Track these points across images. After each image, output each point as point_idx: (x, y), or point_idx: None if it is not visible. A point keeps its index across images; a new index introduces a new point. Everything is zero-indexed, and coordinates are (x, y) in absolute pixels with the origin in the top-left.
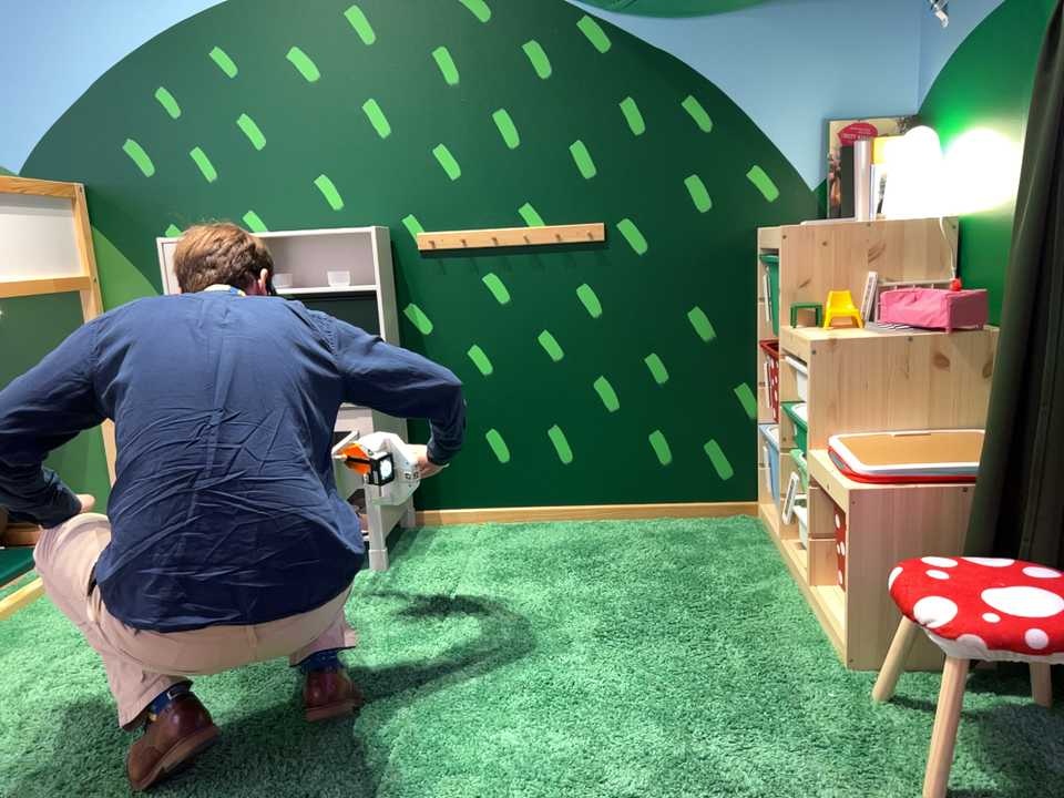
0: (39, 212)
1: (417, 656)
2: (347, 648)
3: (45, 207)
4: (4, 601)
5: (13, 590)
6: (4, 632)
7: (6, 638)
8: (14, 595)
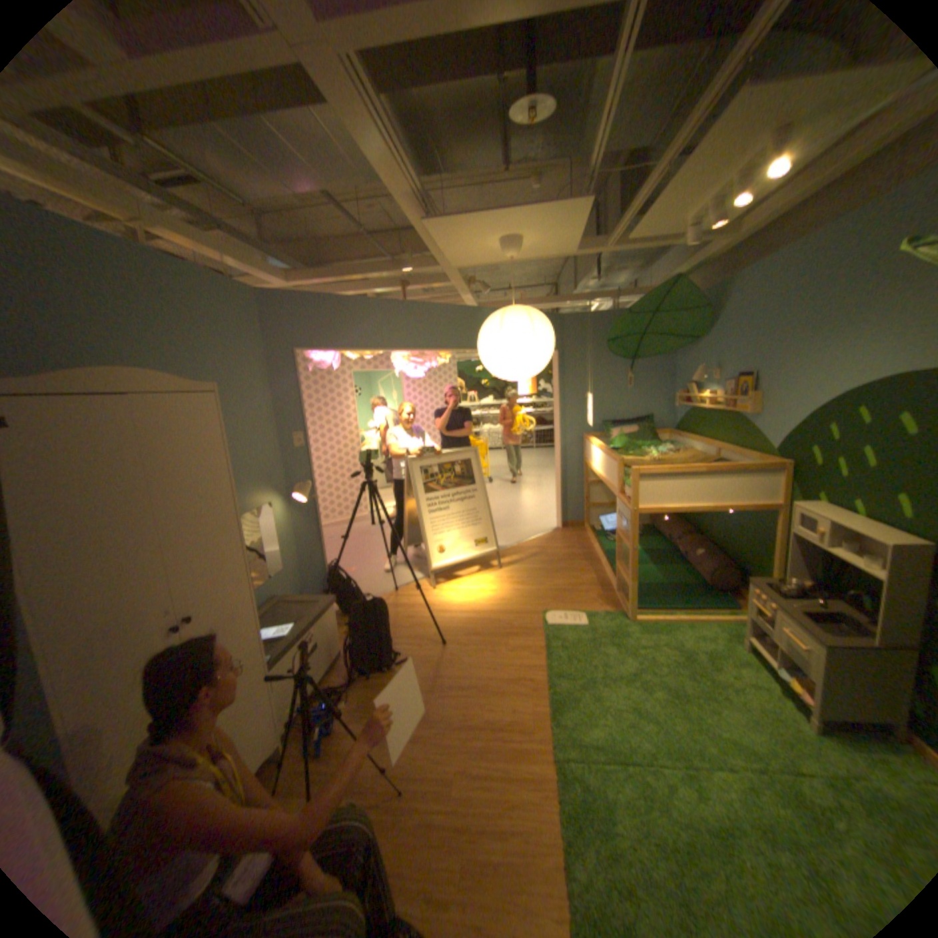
0: (773, 470)
1: (729, 768)
2: (721, 736)
3: (776, 469)
4: (687, 618)
5: (703, 615)
6: (675, 628)
7: (671, 630)
8: (700, 618)
